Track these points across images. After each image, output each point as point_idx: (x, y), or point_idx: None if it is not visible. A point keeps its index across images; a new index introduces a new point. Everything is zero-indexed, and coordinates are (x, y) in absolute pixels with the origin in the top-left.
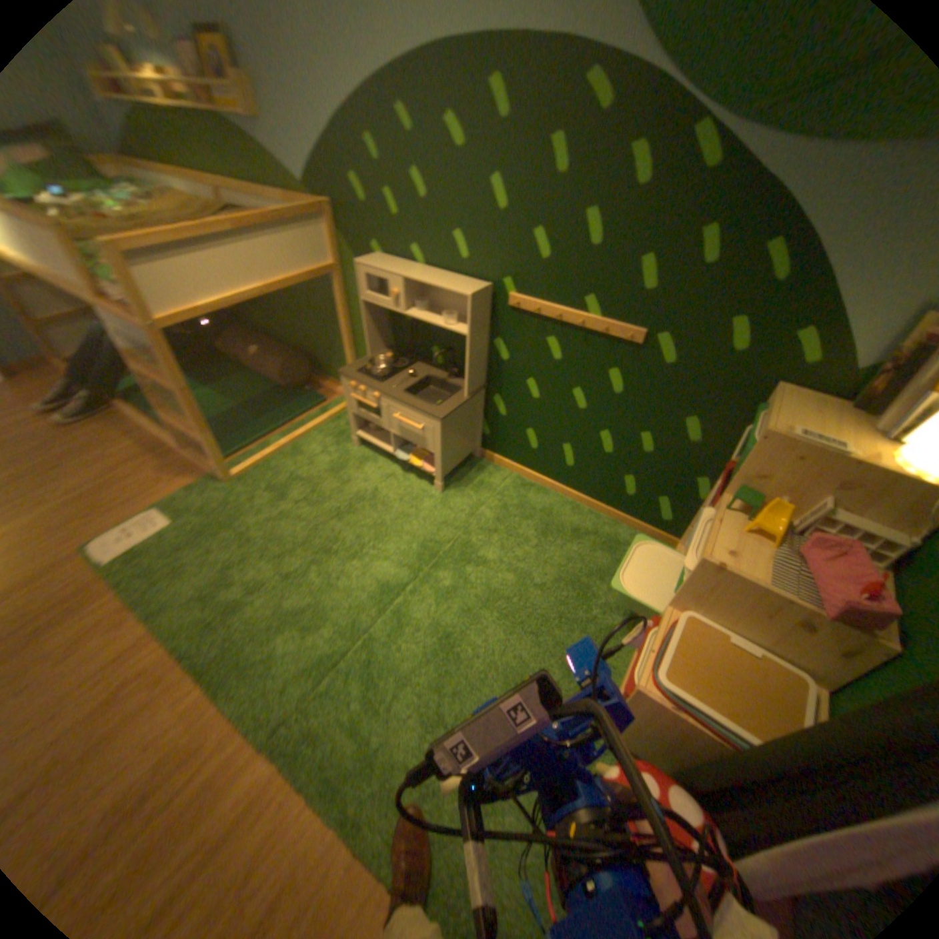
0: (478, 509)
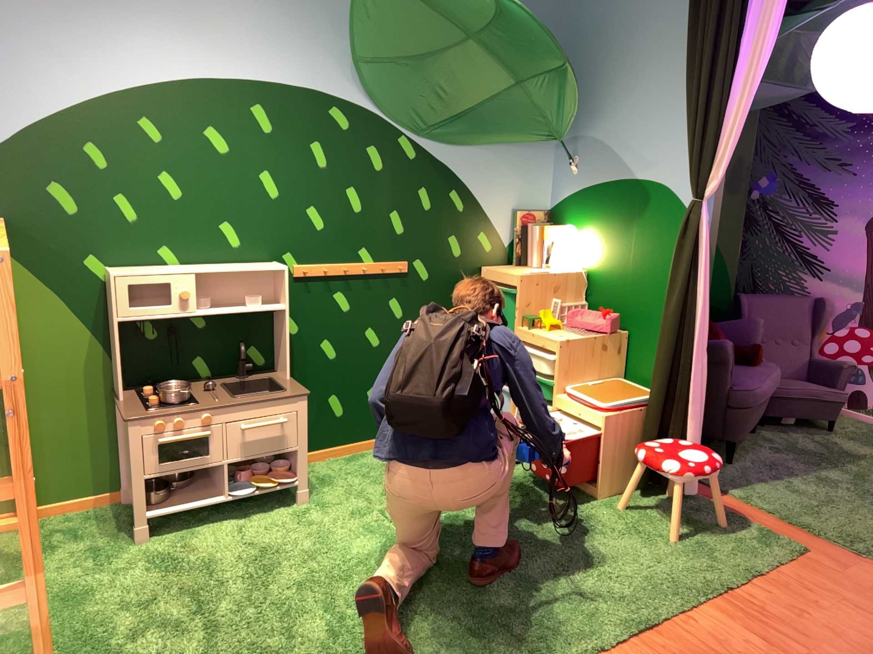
0: (353, 487)
